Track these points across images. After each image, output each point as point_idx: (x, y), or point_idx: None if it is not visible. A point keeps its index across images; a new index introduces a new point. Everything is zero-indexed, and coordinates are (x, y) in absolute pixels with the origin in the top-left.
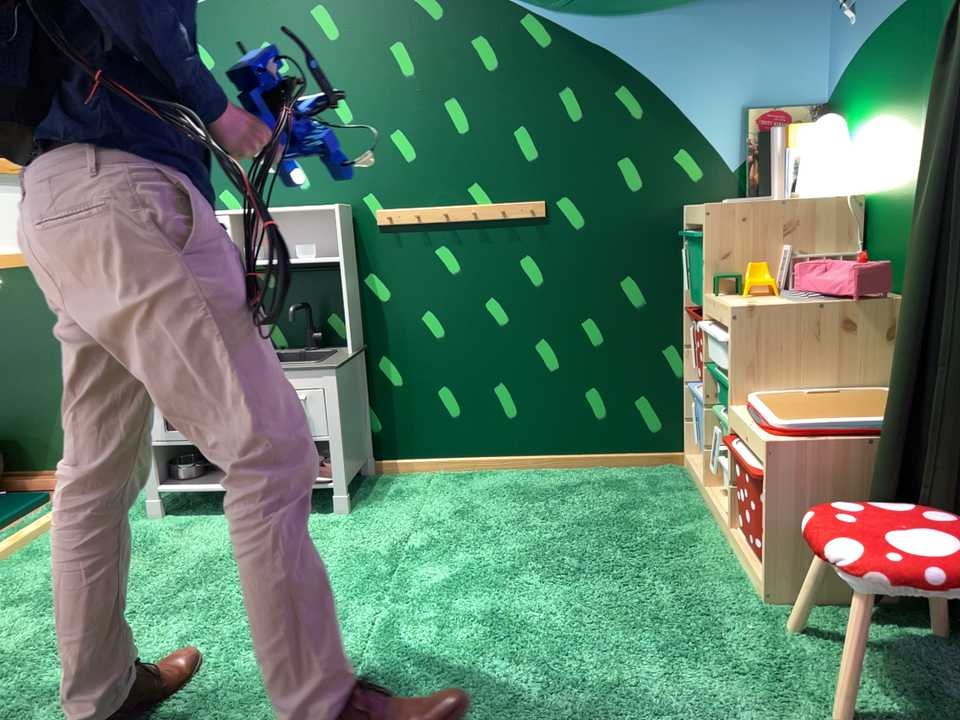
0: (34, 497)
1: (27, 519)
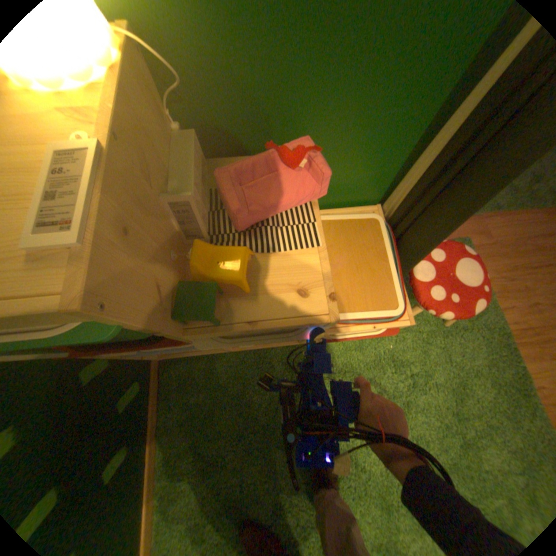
0: None
1: None
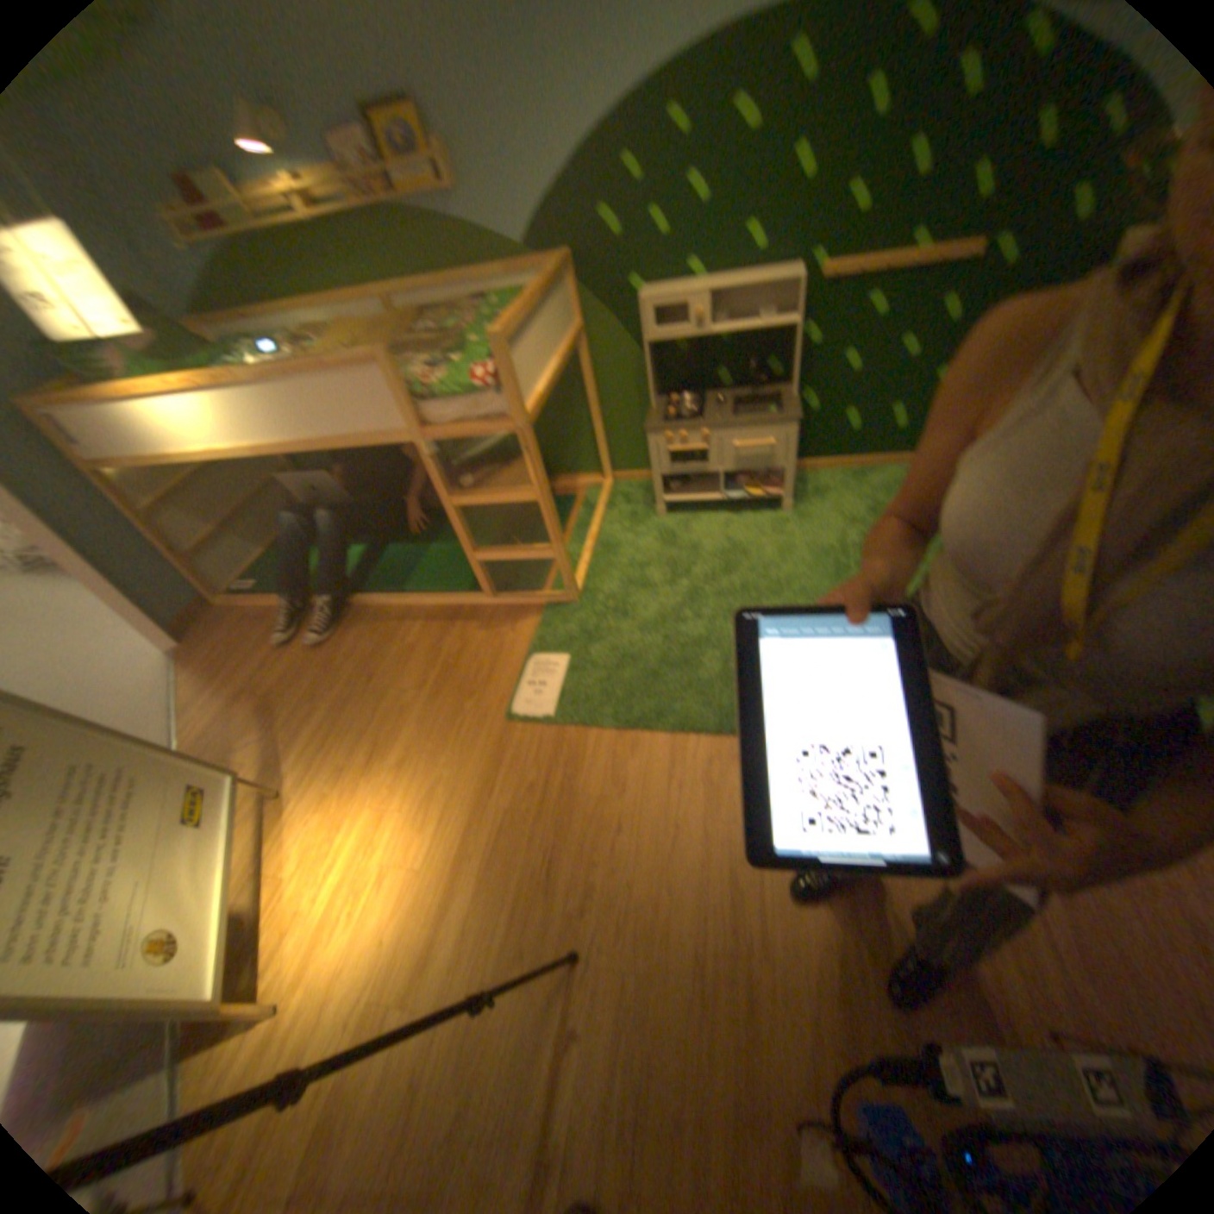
0: (562, 496)
1: (575, 517)
